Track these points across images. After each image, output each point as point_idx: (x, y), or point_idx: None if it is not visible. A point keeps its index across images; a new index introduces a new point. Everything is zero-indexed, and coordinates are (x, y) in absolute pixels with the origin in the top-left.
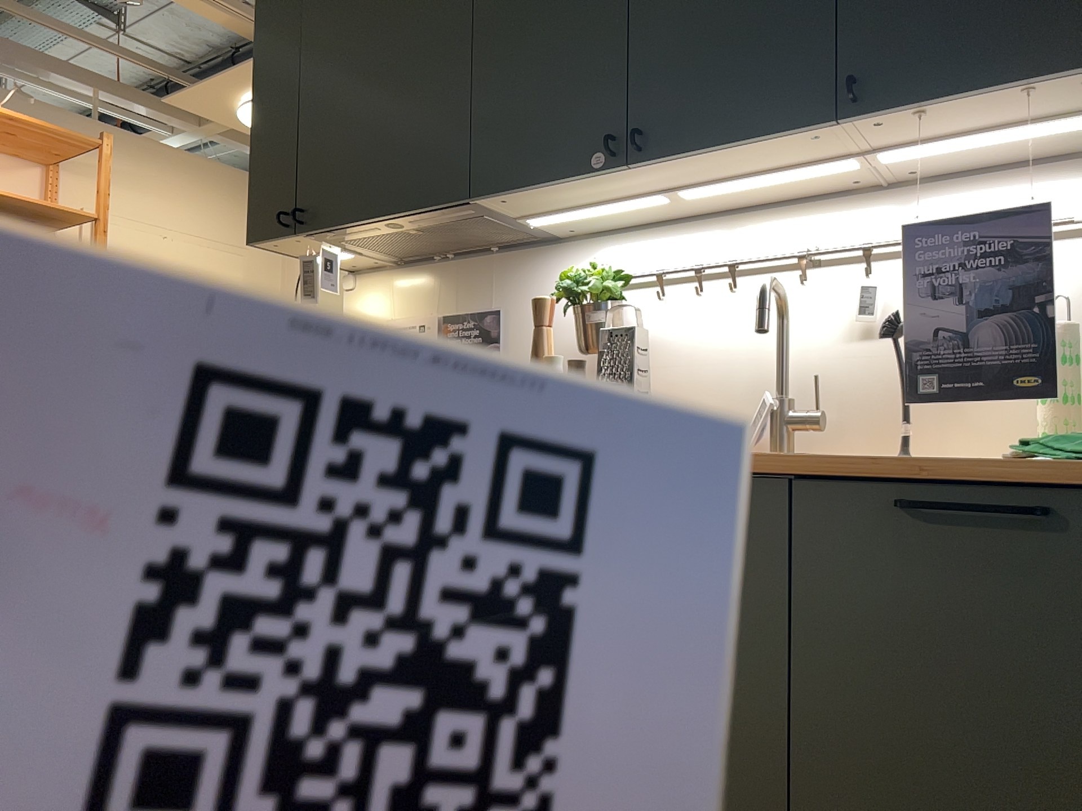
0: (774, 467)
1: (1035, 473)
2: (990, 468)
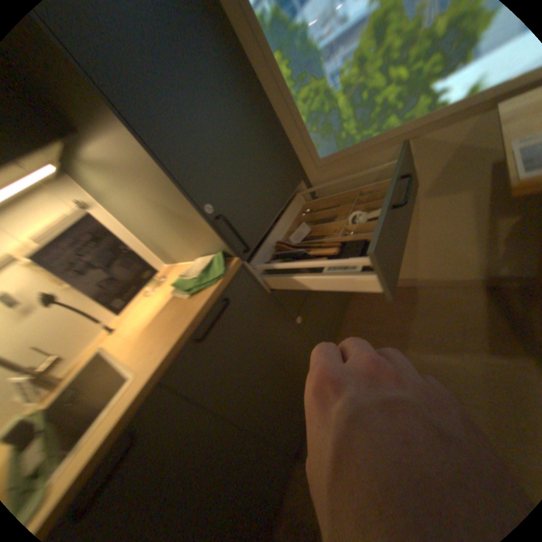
0: (150, 389)
1: (214, 293)
2: (203, 304)
